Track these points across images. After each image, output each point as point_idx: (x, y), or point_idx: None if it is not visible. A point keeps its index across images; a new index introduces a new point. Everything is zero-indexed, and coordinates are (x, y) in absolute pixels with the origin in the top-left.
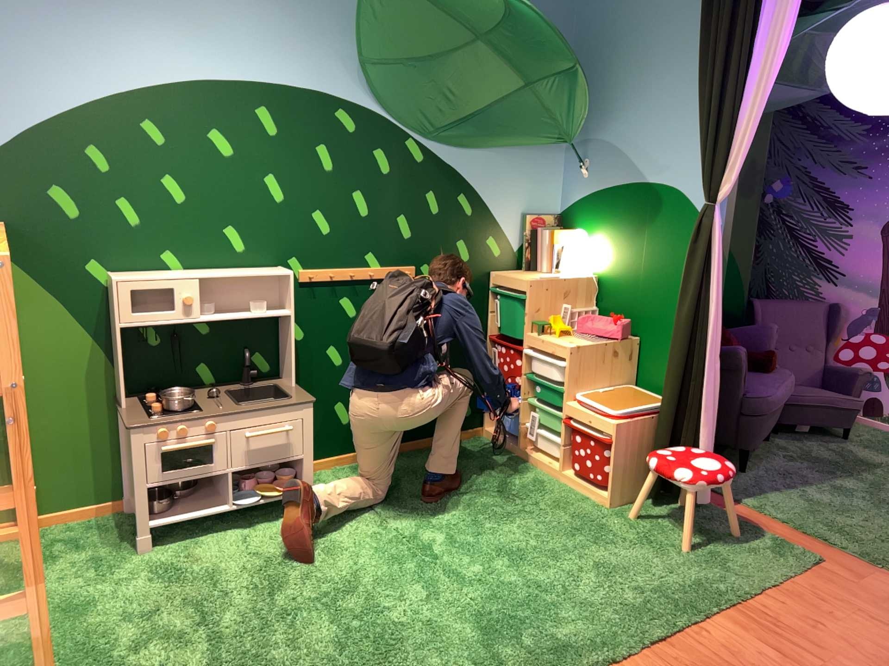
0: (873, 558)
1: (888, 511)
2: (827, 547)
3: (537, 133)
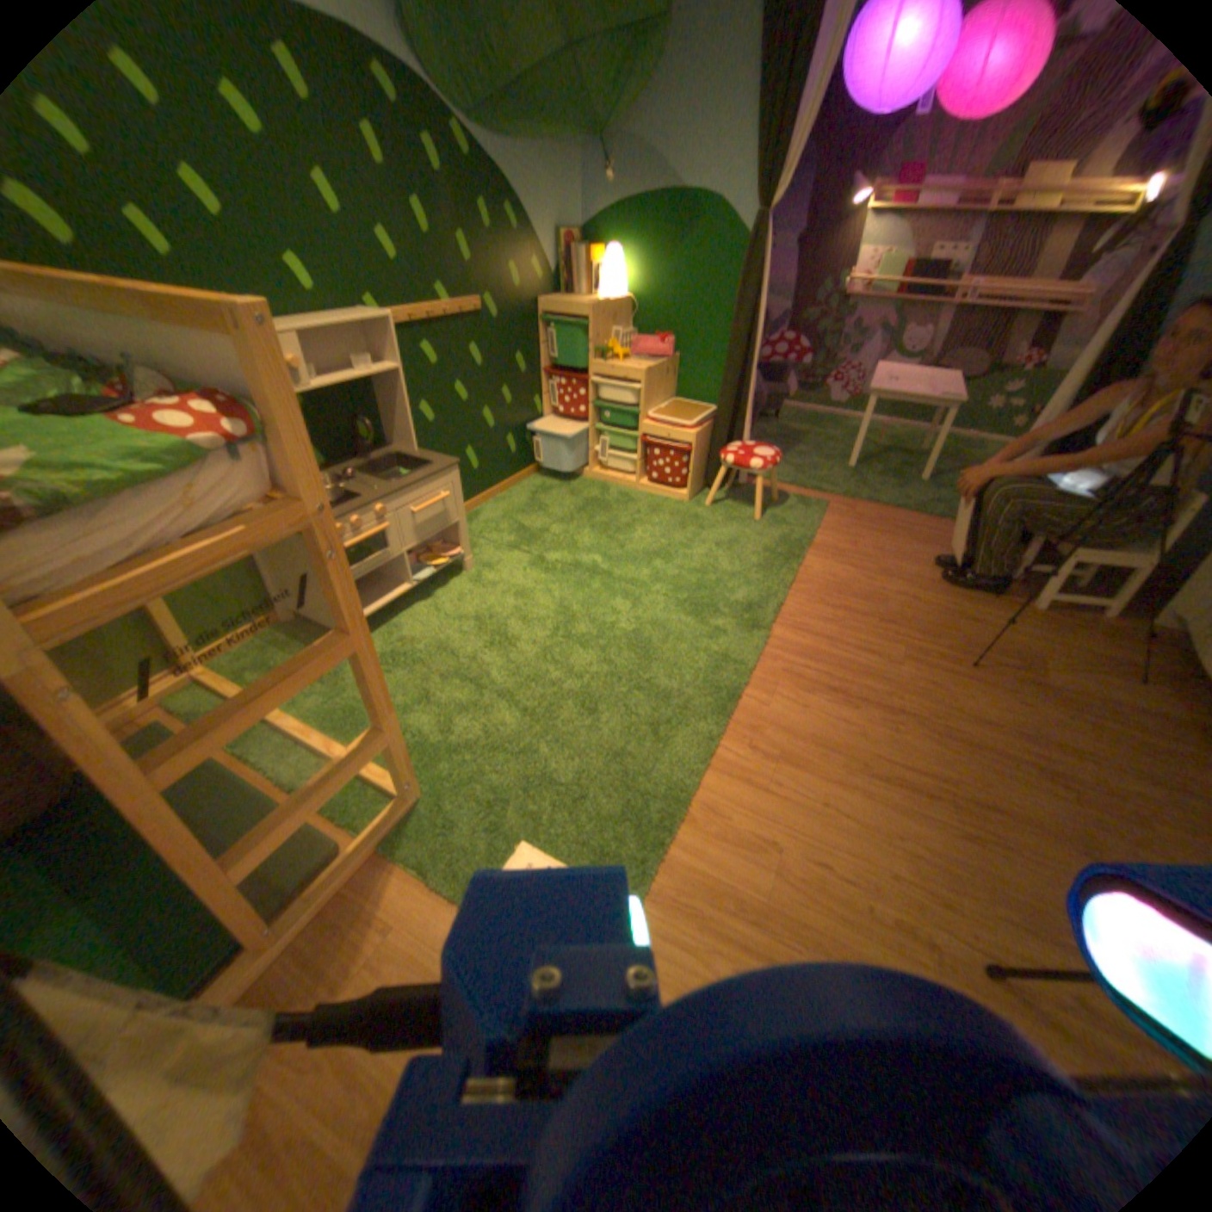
0: (854, 497)
1: (838, 464)
2: (825, 496)
3: (570, 113)
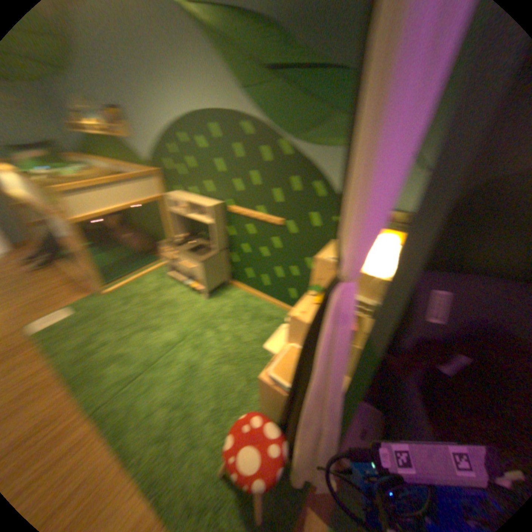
0: None
1: None
2: None
3: None
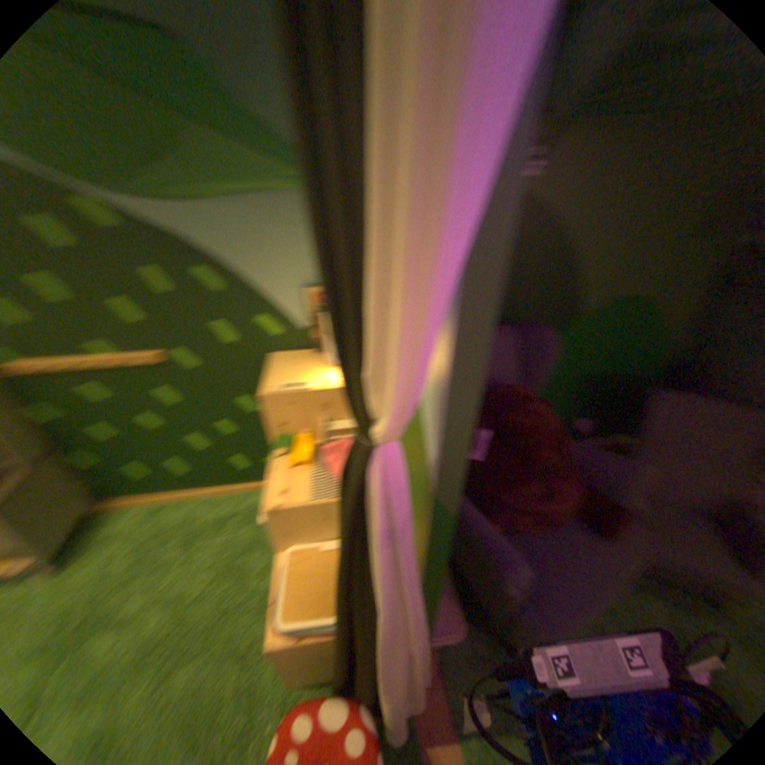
0: None
1: None
2: None
3: (267, 164)
